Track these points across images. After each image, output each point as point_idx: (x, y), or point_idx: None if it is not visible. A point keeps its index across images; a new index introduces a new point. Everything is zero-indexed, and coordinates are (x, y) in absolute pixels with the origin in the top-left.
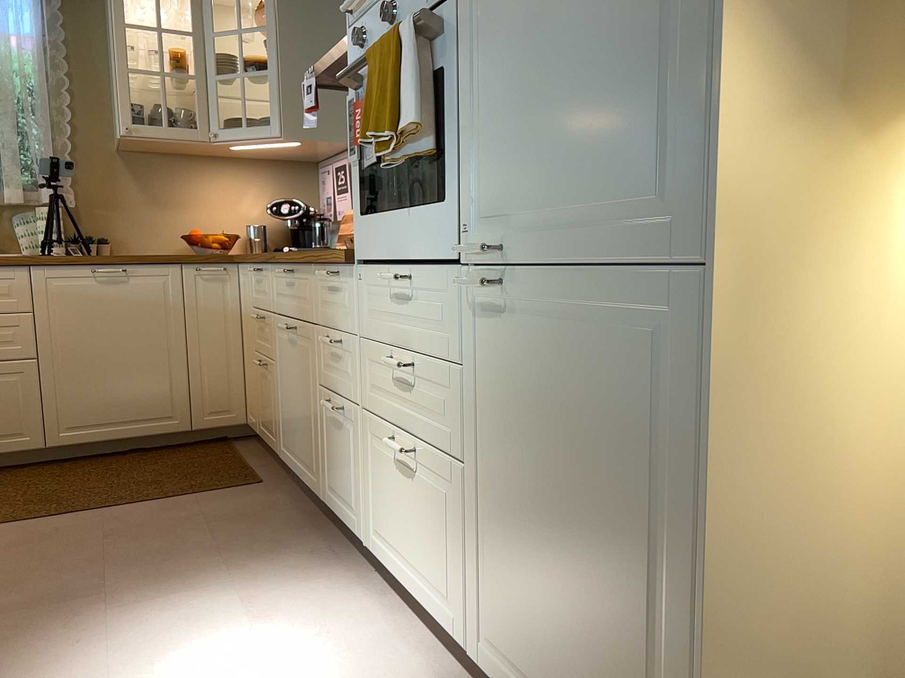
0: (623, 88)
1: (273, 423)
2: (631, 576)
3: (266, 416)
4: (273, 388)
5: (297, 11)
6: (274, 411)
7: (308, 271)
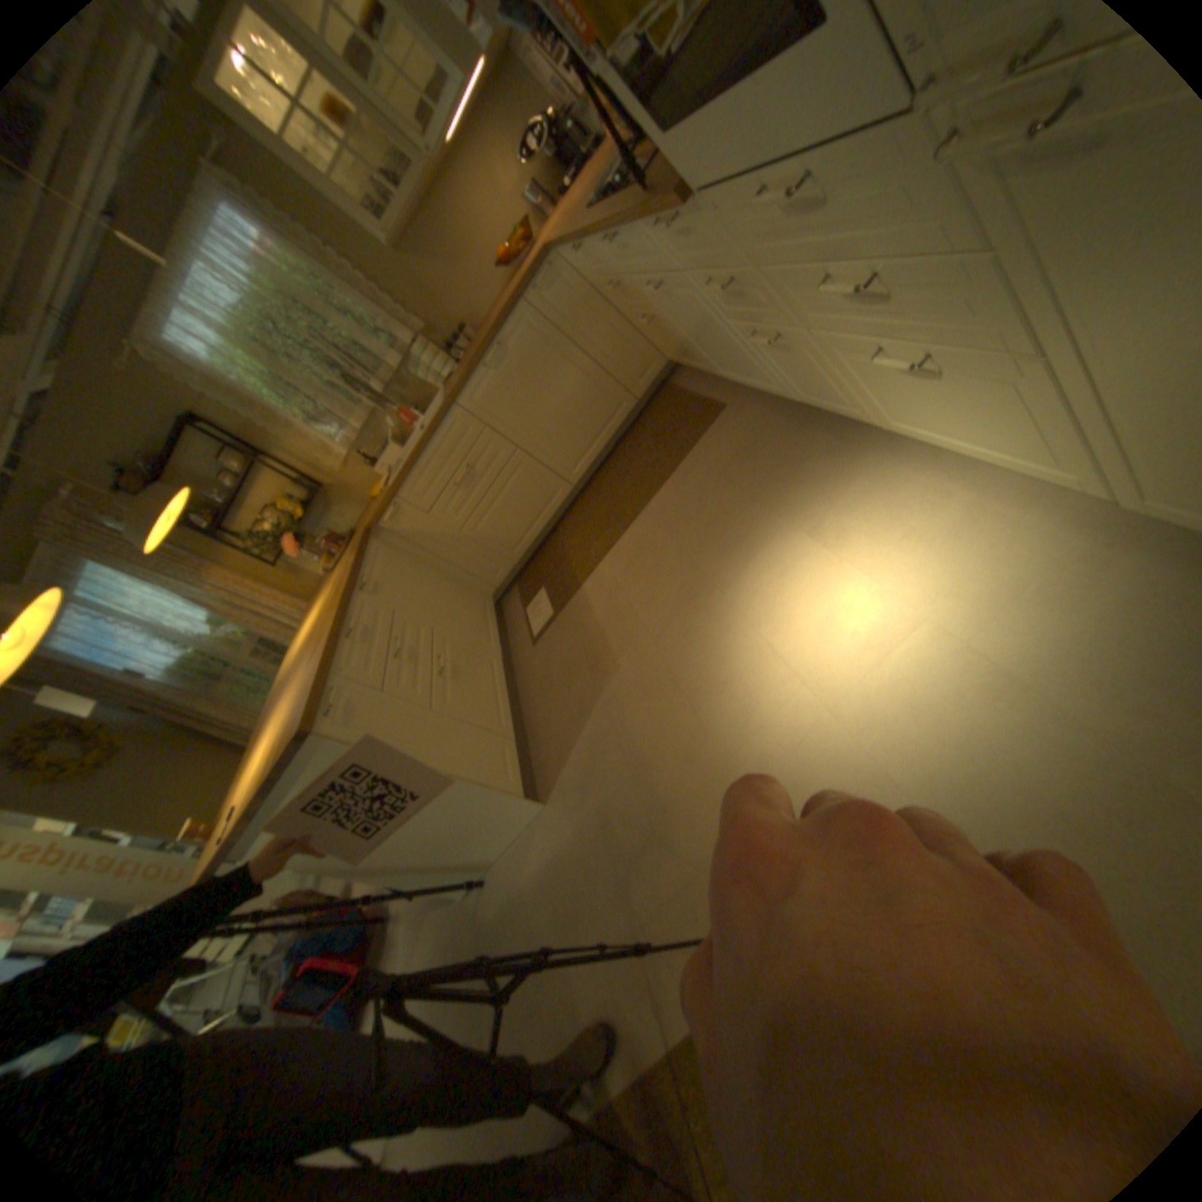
0: None
1: (698, 353)
2: None
3: (685, 350)
4: (676, 330)
5: None
6: (692, 346)
7: (635, 223)
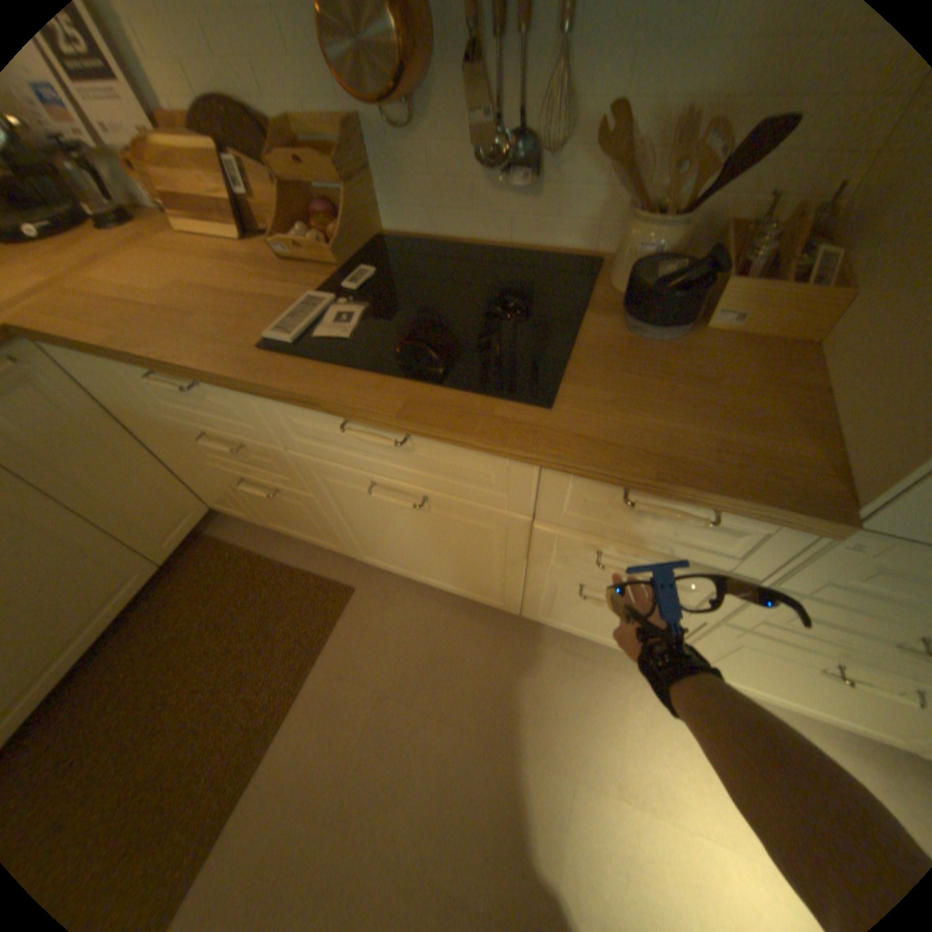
0: None
1: (322, 534)
2: None
3: (288, 523)
4: (310, 512)
5: None
6: (323, 528)
7: (507, 457)
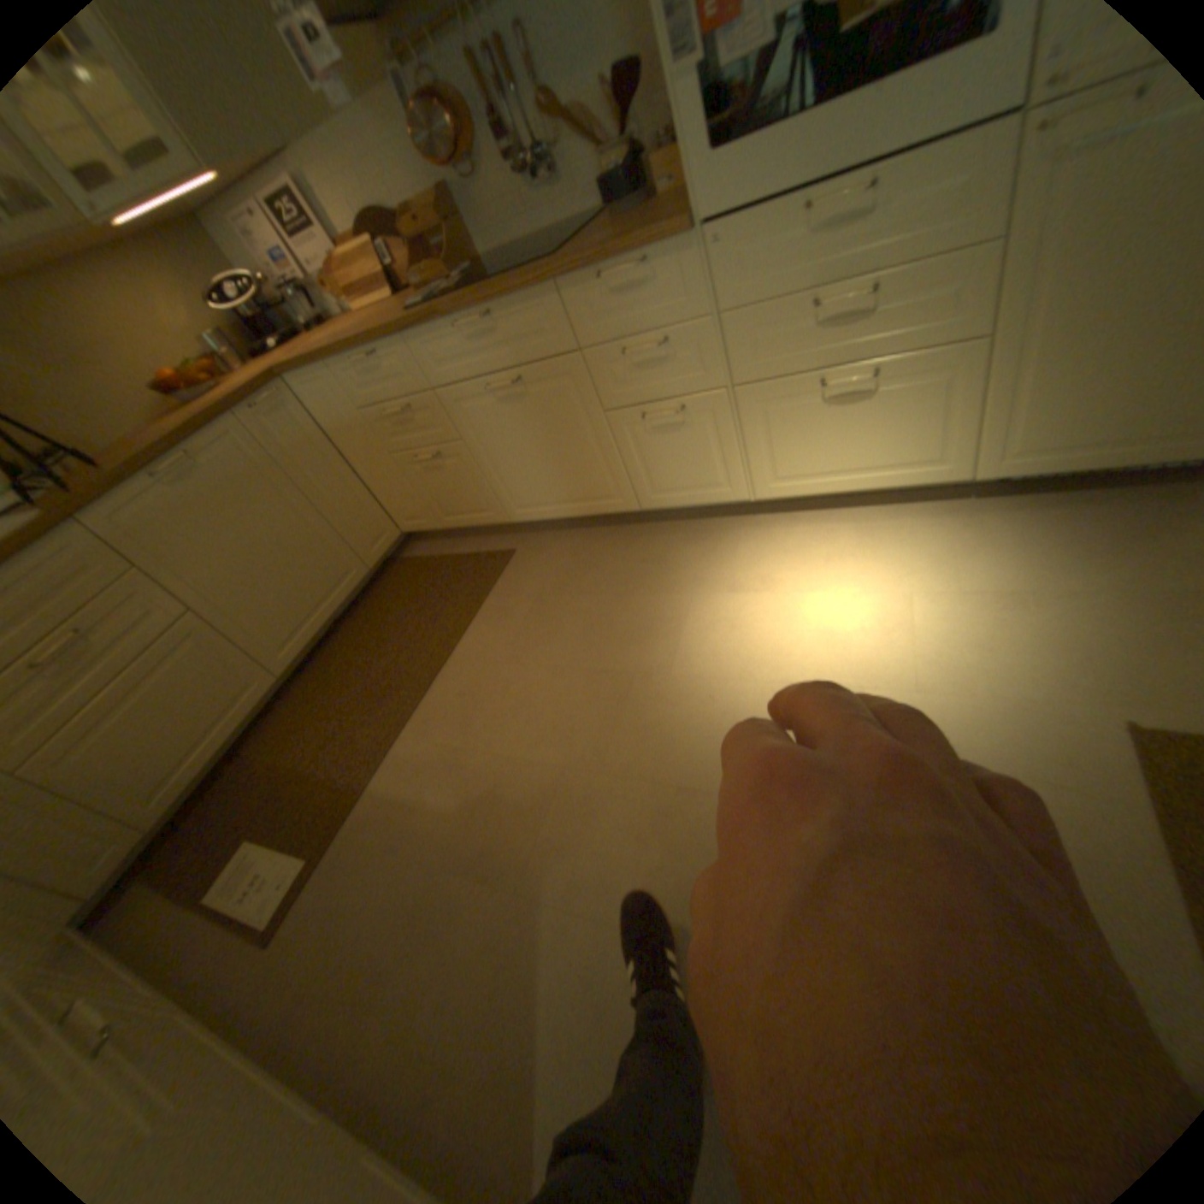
0: None
1: (481, 499)
2: None
3: (456, 502)
4: (466, 468)
5: None
6: (480, 489)
7: (539, 293)
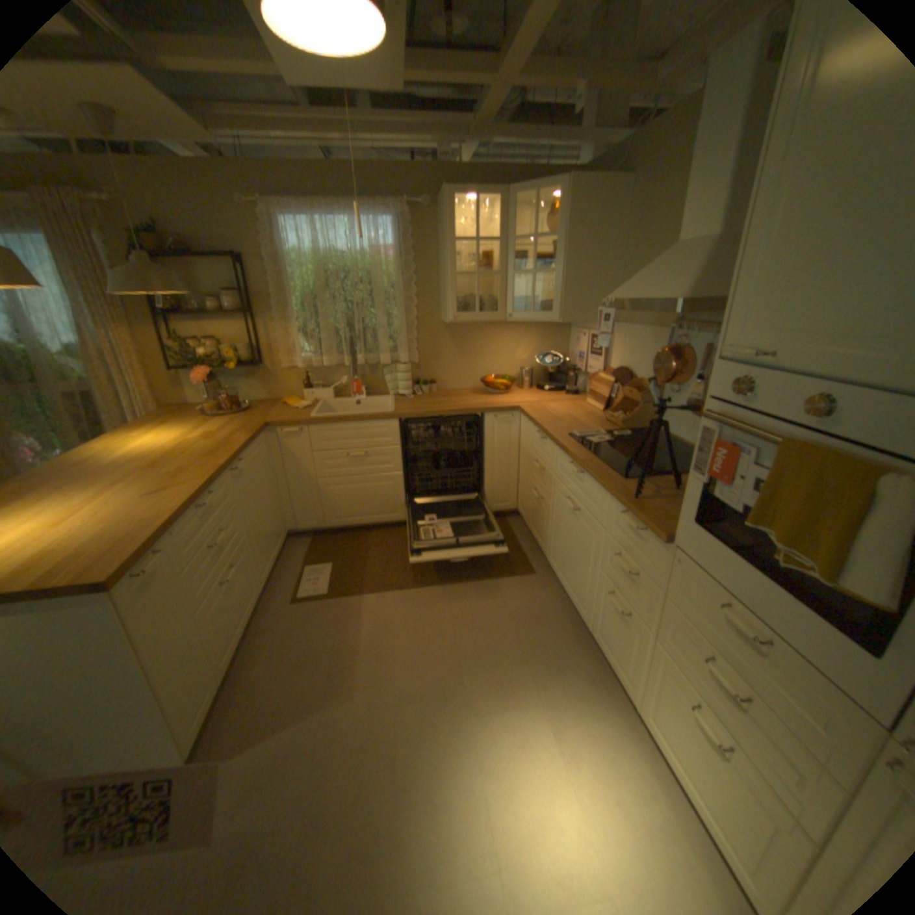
0: None
1: (543, 536)
2: None
3: (536, 525)
4: (546, 517)
5: (583, 218)
6: (545, 532)
7: (602, 490)
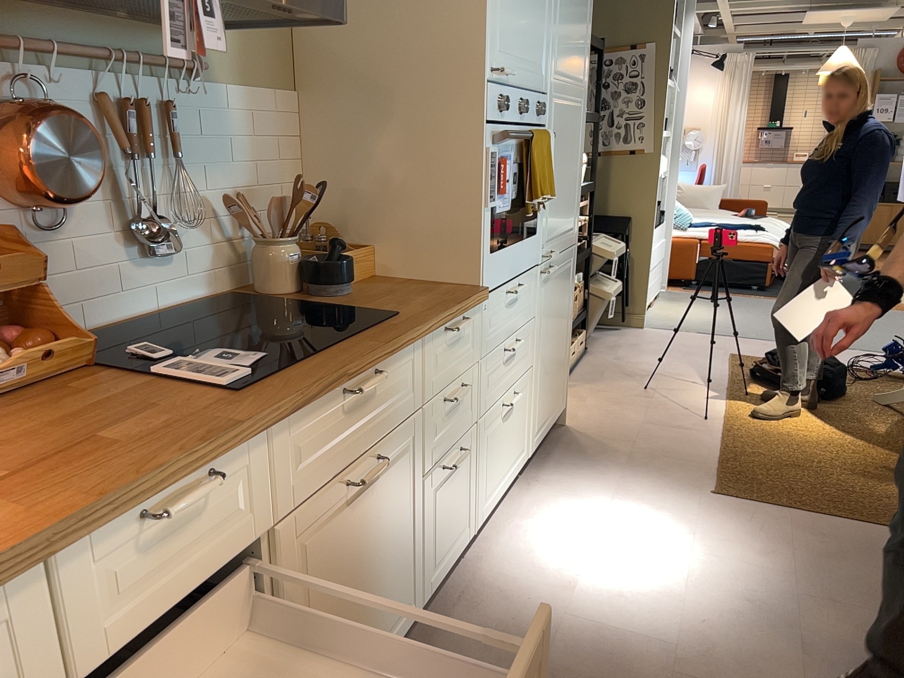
0: (571, 194)
1: None
2: (563, 340)
3: None
4: None
5: None
6: None
7: (411, 349)
